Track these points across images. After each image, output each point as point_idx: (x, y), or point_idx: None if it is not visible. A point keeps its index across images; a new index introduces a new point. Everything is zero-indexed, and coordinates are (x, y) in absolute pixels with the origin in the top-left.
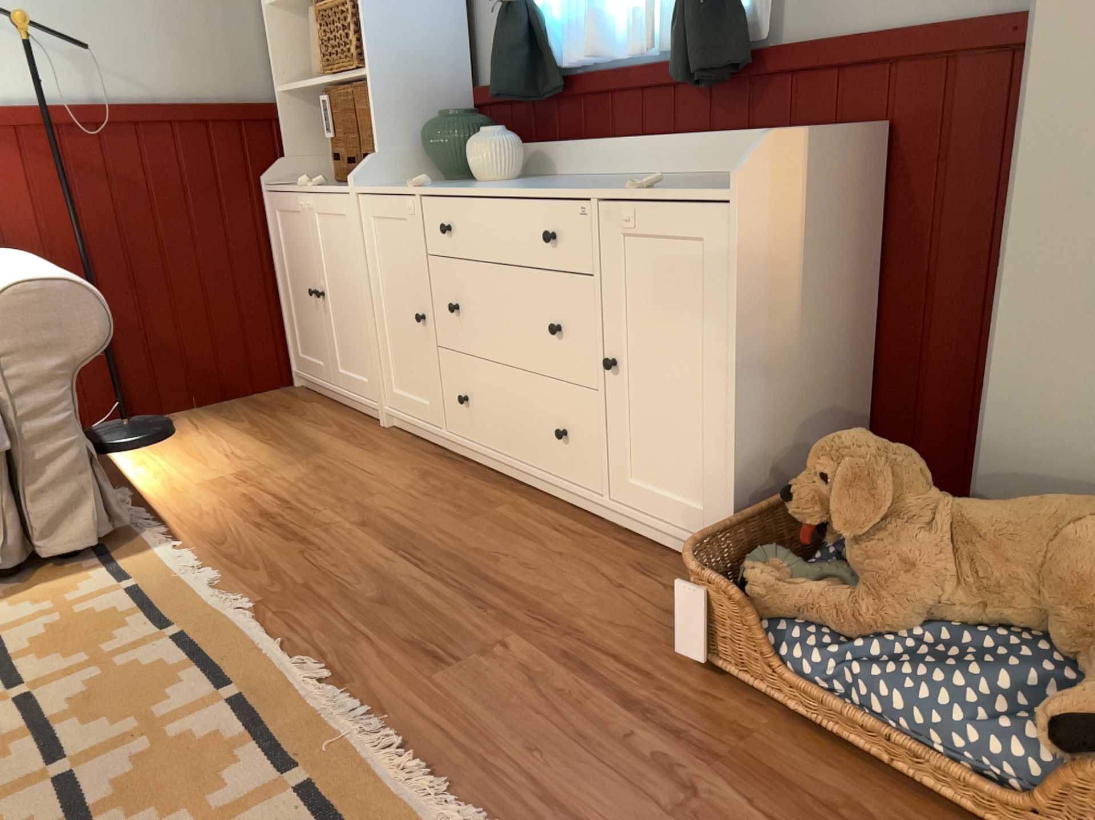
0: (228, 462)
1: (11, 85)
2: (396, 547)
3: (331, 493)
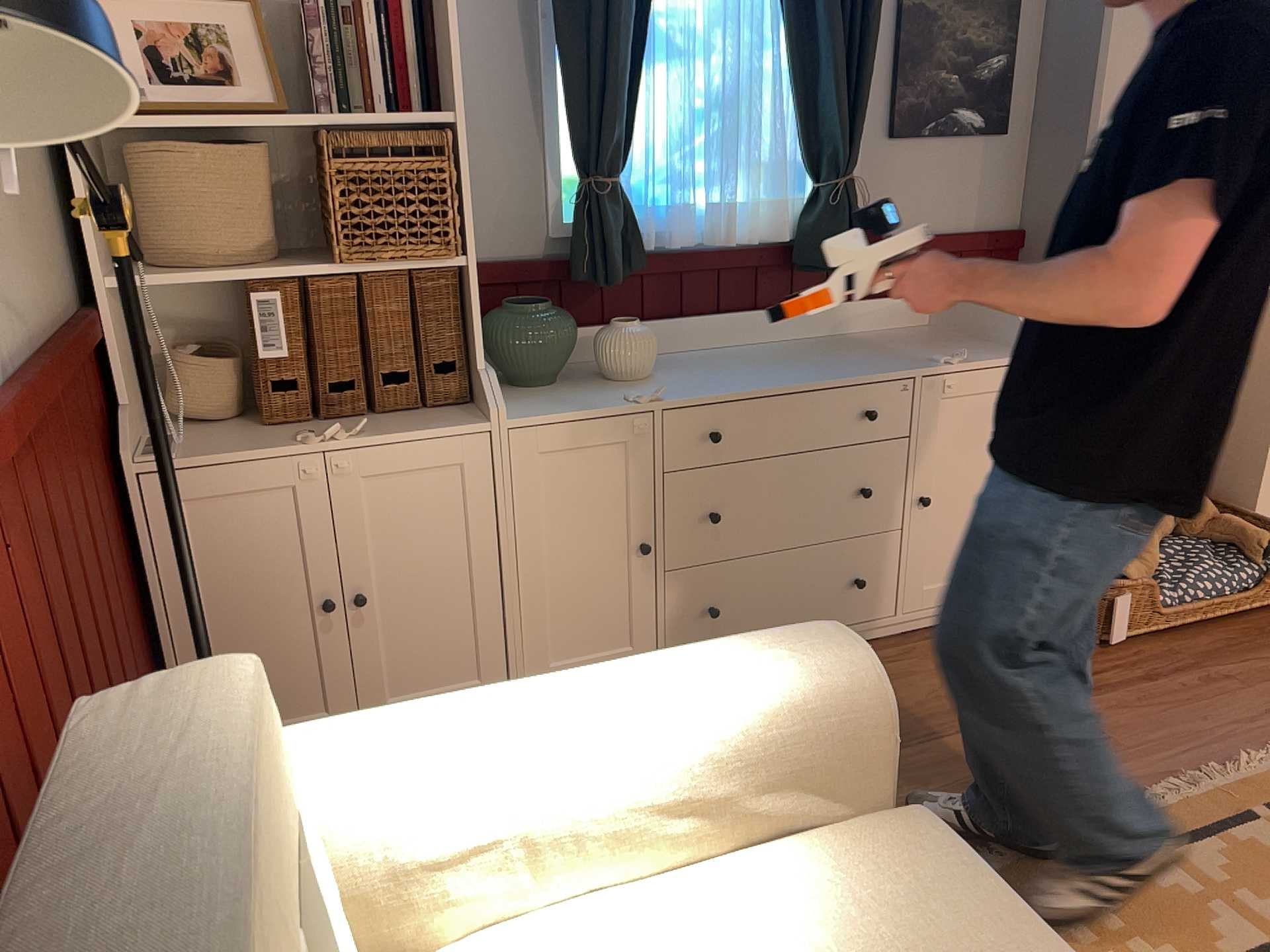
0: None
1: None
2: None
3: None
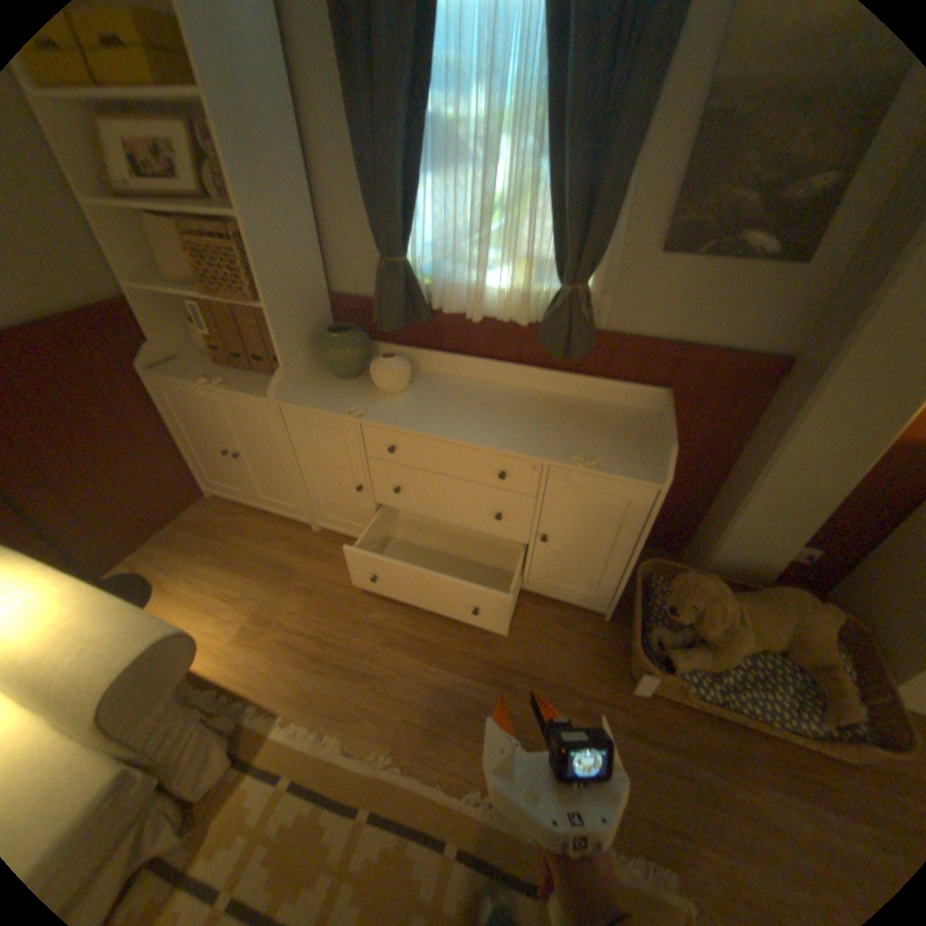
0: (231, 608)
1: None
2: (427, 657)
3: (340, 616)
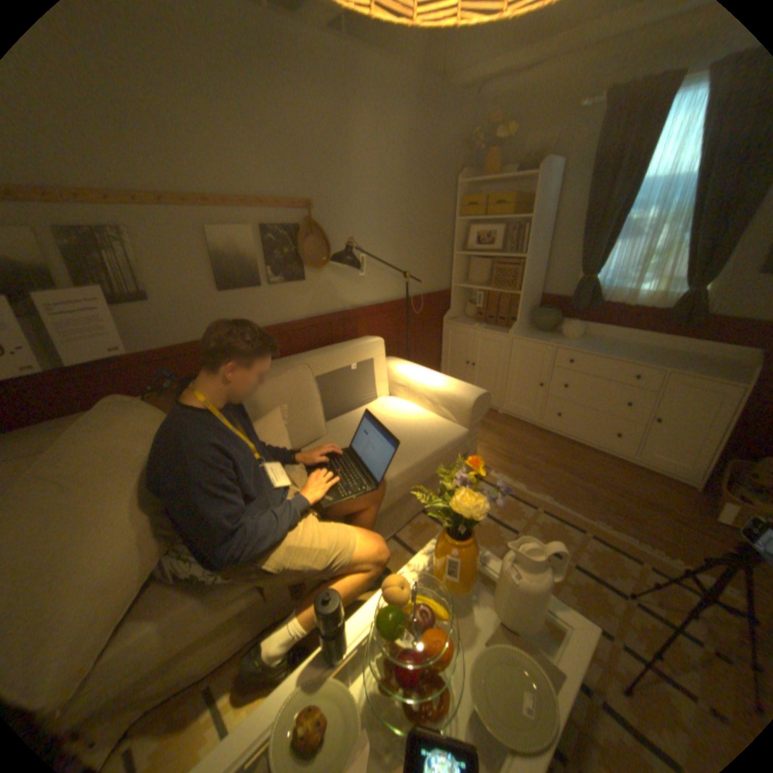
0: None
1: (386, 293)
2: (571, 473)
3: (518, 447)
